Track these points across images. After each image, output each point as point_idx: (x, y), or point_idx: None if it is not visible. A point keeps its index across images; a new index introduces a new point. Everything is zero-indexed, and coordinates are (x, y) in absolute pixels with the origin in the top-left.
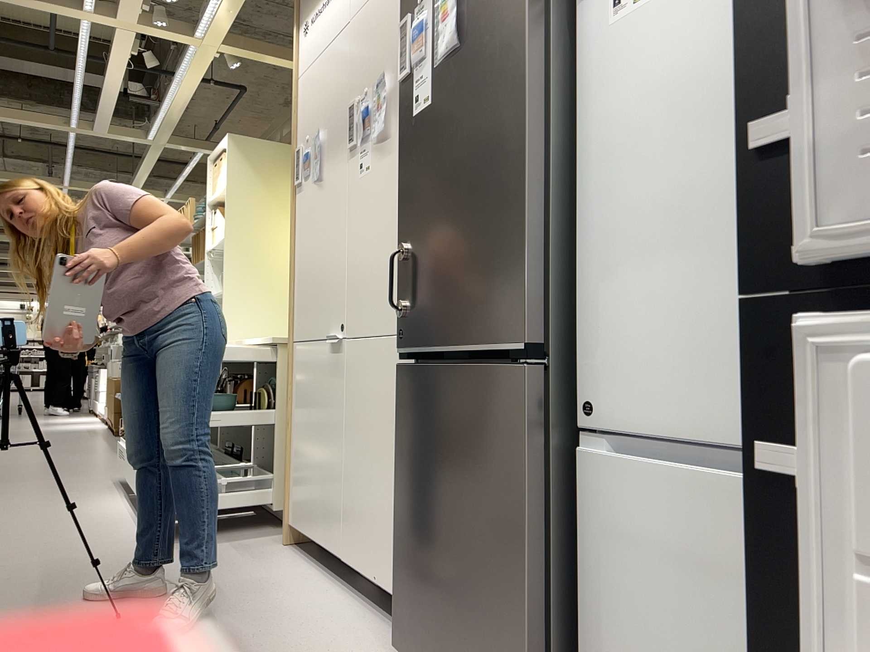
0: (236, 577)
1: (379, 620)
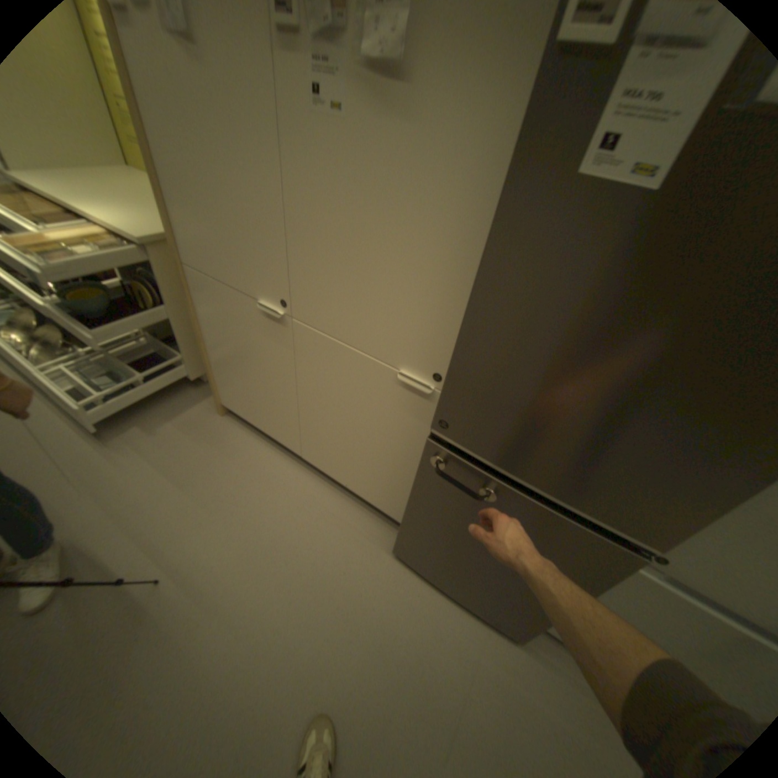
0: (214, 476)
1: (353, 504)
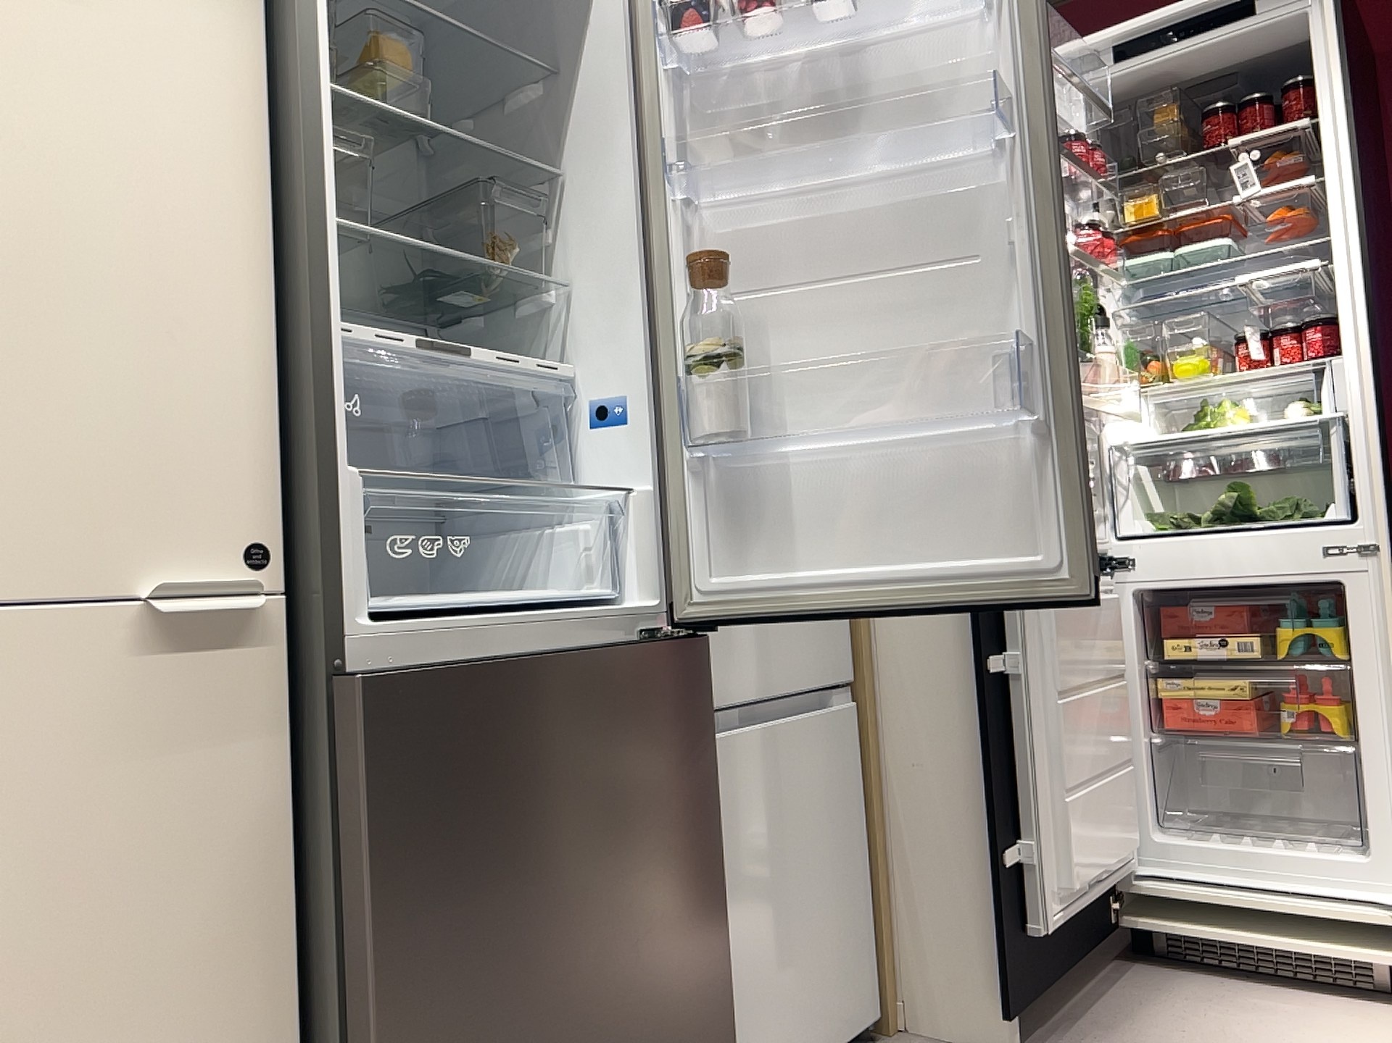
0: None
1: None
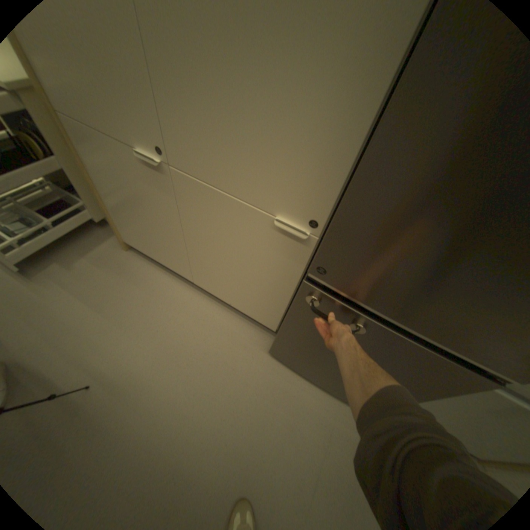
0: (123, 301)
1: (236, 316)
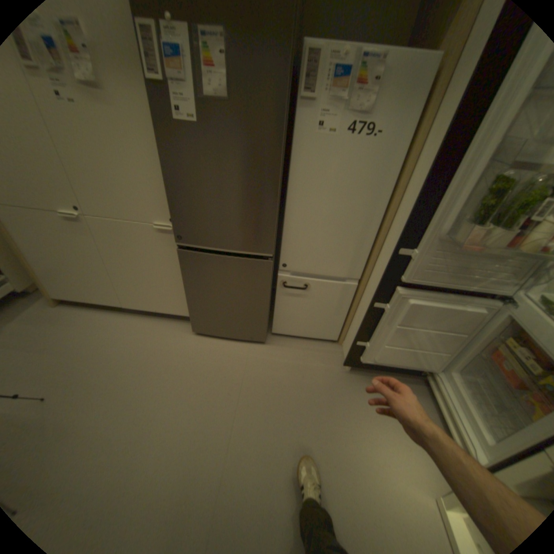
0: (62, 339)
1: (163, 321)
